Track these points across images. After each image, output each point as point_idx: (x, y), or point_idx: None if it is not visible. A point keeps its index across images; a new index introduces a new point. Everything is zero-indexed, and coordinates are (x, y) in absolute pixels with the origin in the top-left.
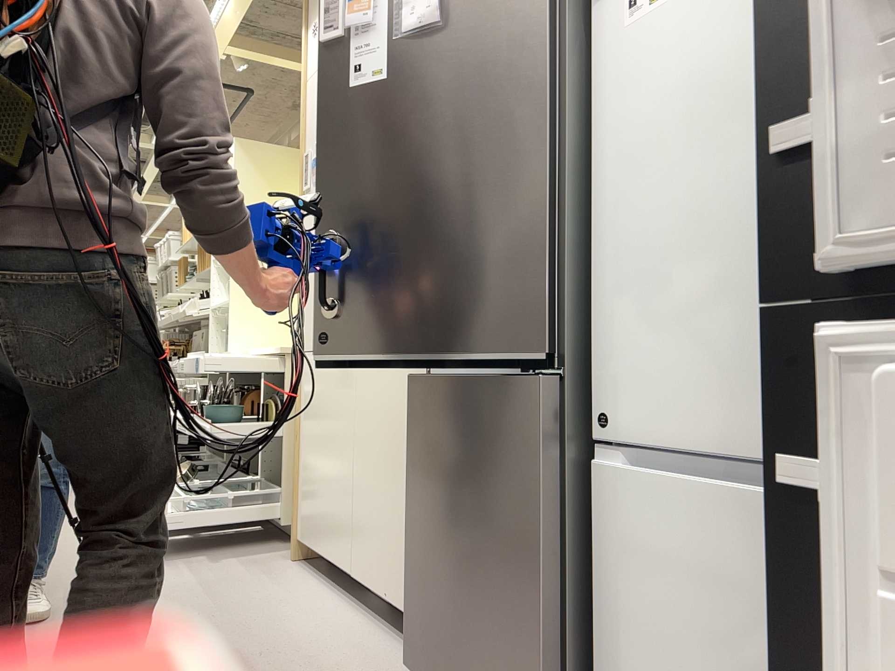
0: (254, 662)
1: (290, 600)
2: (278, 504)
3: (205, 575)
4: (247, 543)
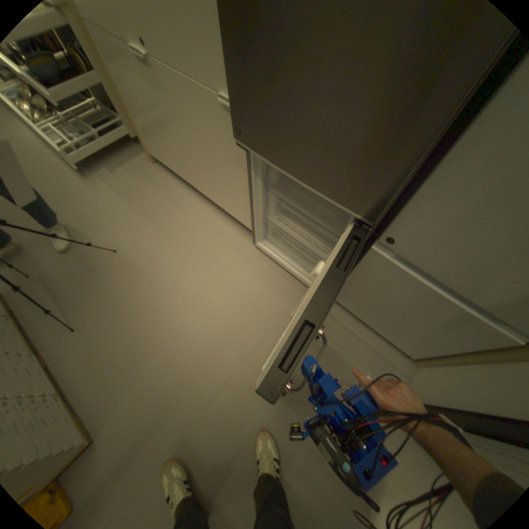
0: (183, 253)
1: (171, 201)
2: (121, 125)
3: (116, 187)
4: (117, 149)
